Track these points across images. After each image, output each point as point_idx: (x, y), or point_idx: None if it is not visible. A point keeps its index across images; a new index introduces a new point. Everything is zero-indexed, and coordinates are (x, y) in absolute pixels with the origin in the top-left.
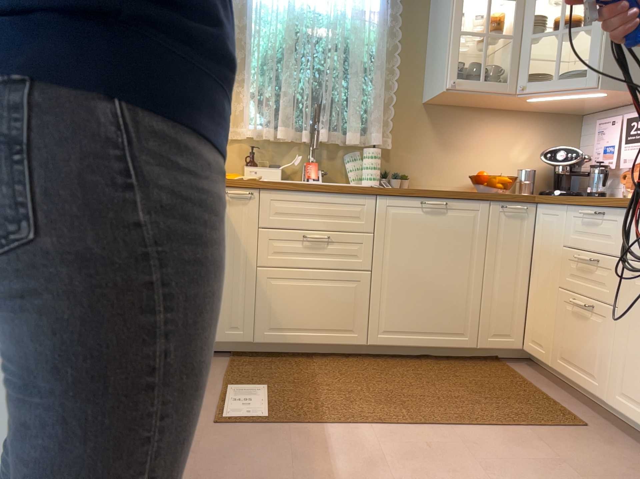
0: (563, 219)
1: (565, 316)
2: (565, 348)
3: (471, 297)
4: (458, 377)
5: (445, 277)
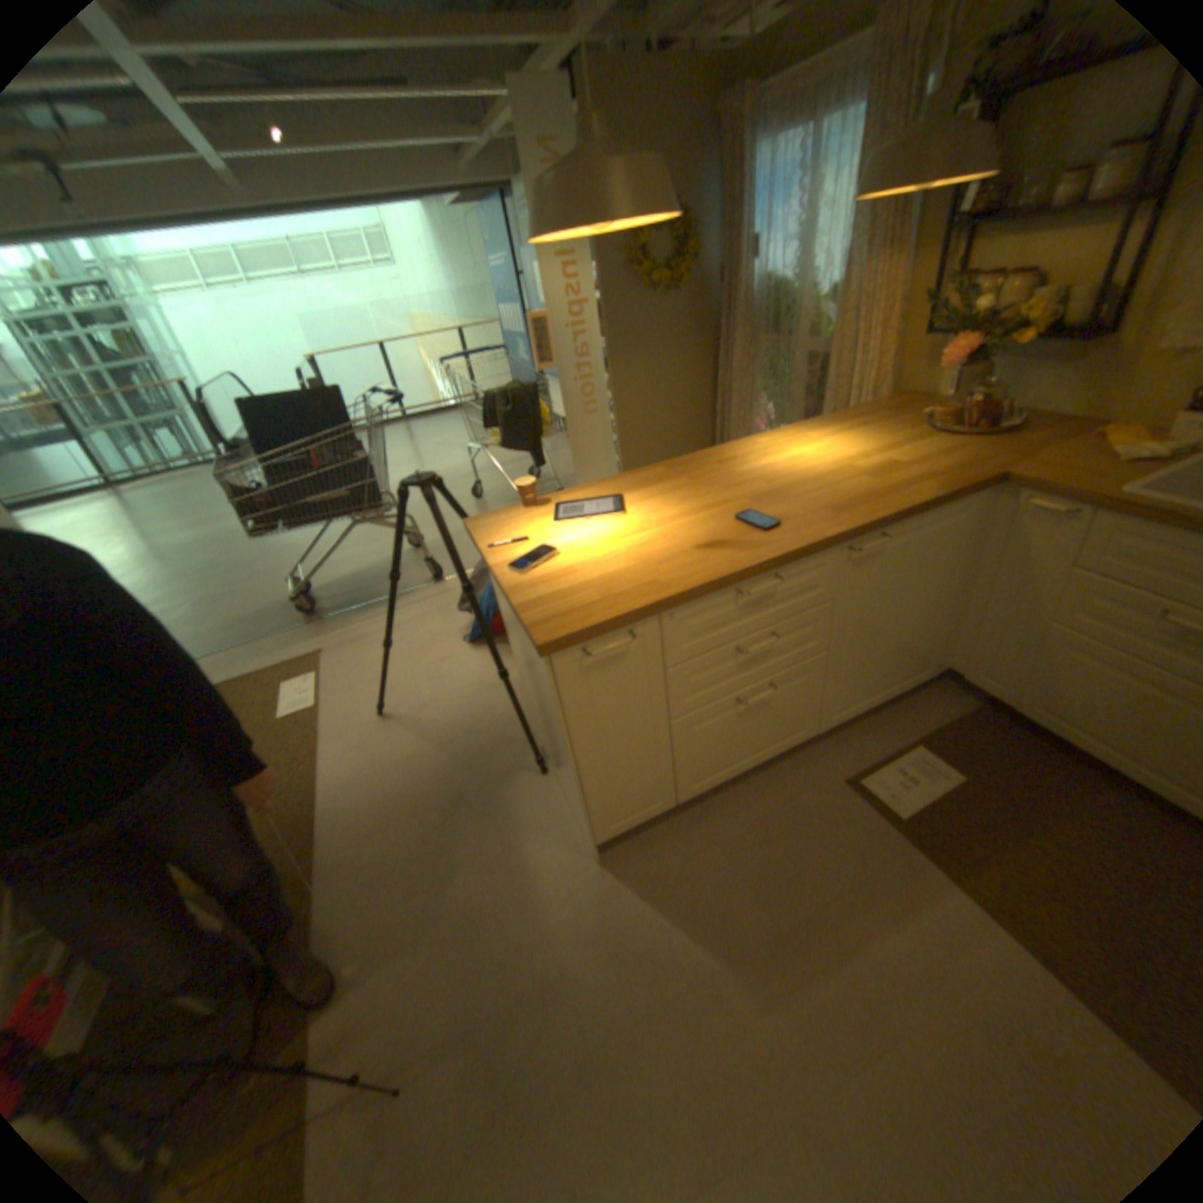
0: None
1: None
2: None
3: None
4: None
5: None
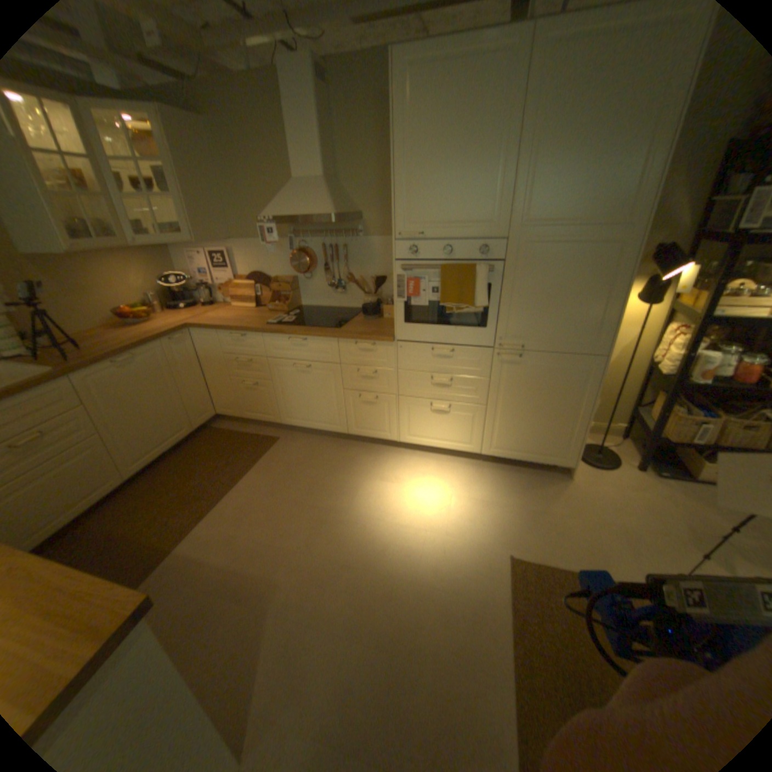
0: (215, 338)
1: (240, 391)
2: (247, 406)
3: (177, 405)
4: (199, 456)
5: (155, 404)
